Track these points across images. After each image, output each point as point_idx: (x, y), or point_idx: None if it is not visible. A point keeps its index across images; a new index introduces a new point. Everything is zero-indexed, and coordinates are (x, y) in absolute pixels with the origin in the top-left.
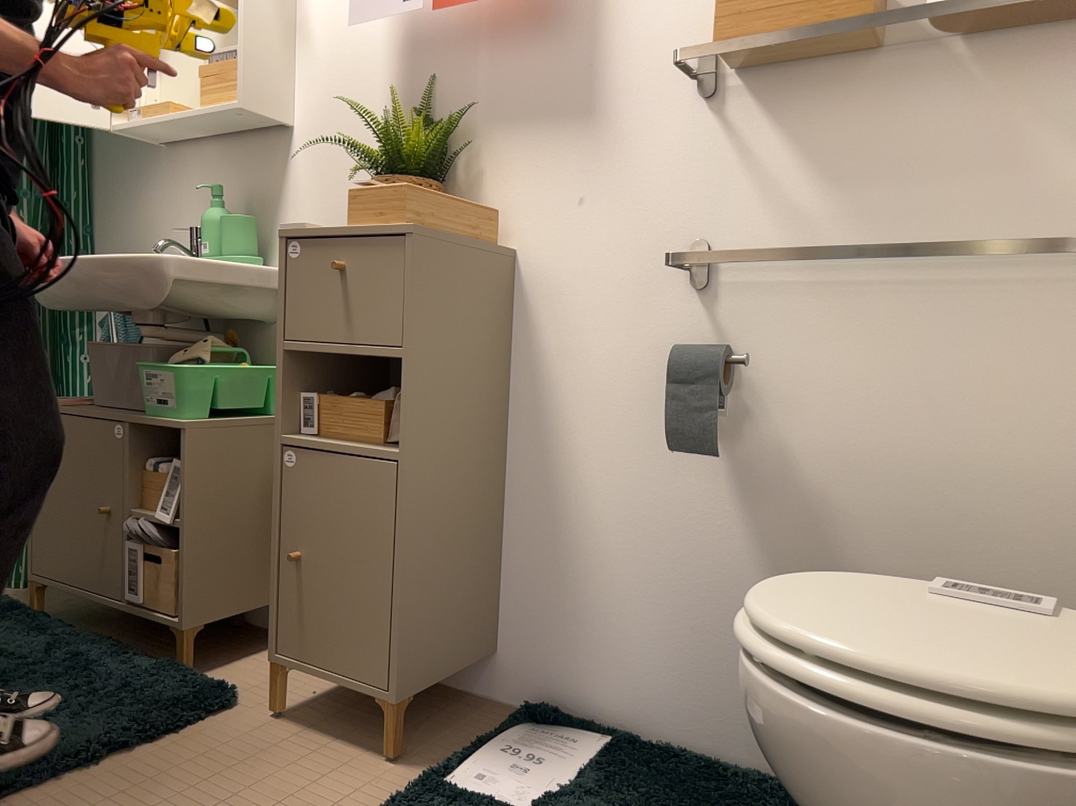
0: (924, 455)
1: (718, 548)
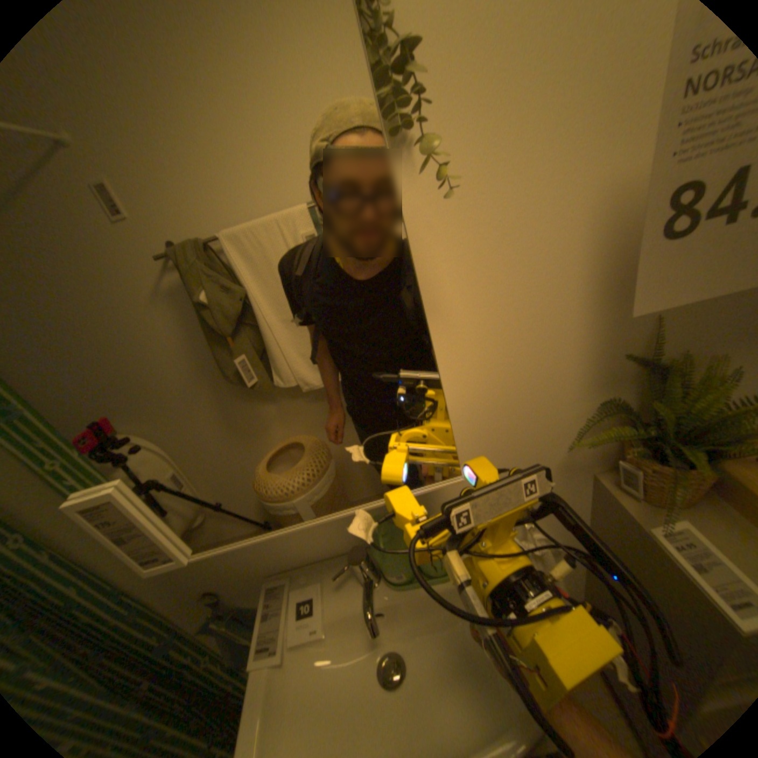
0: None
1: None
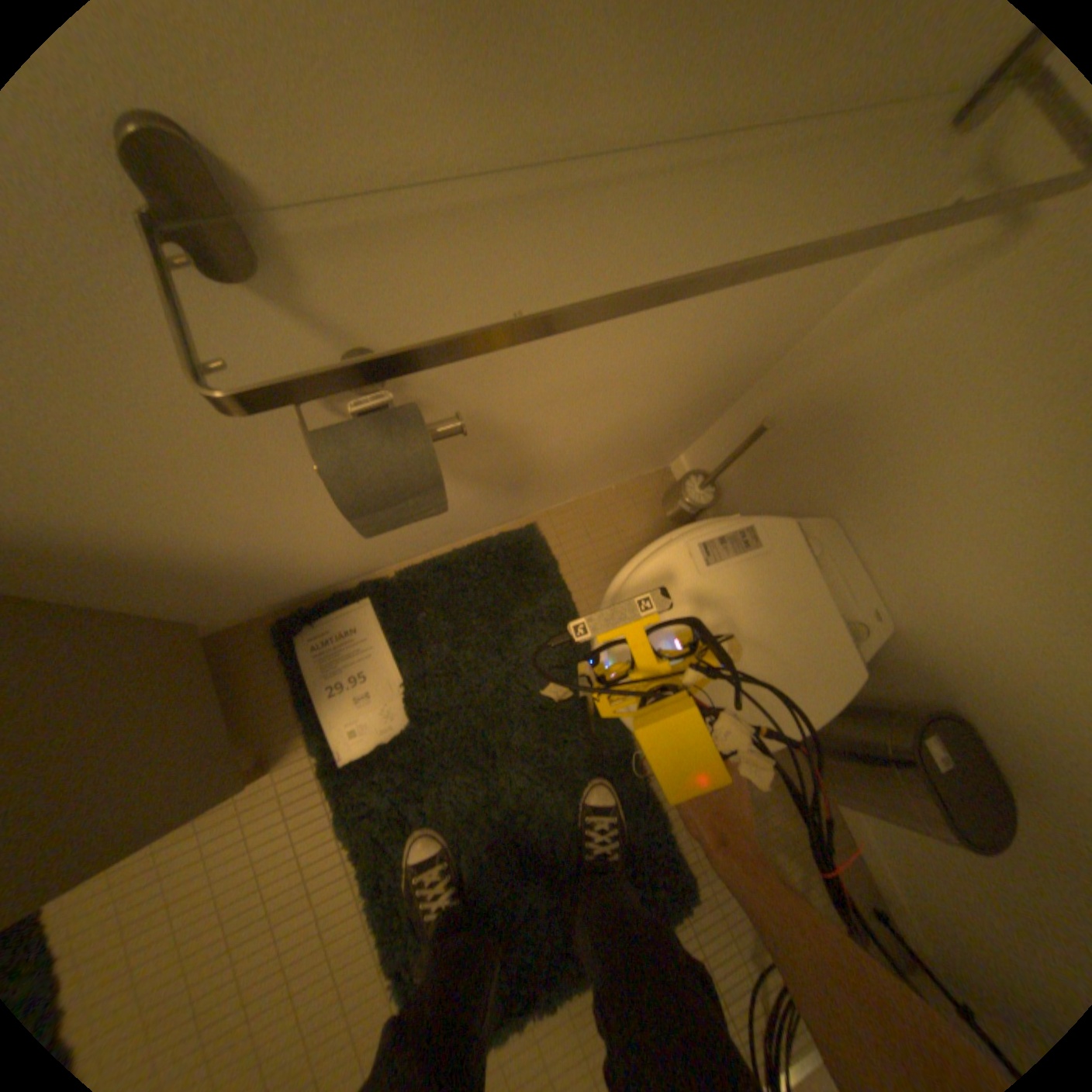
0: (635, 365)
1: None
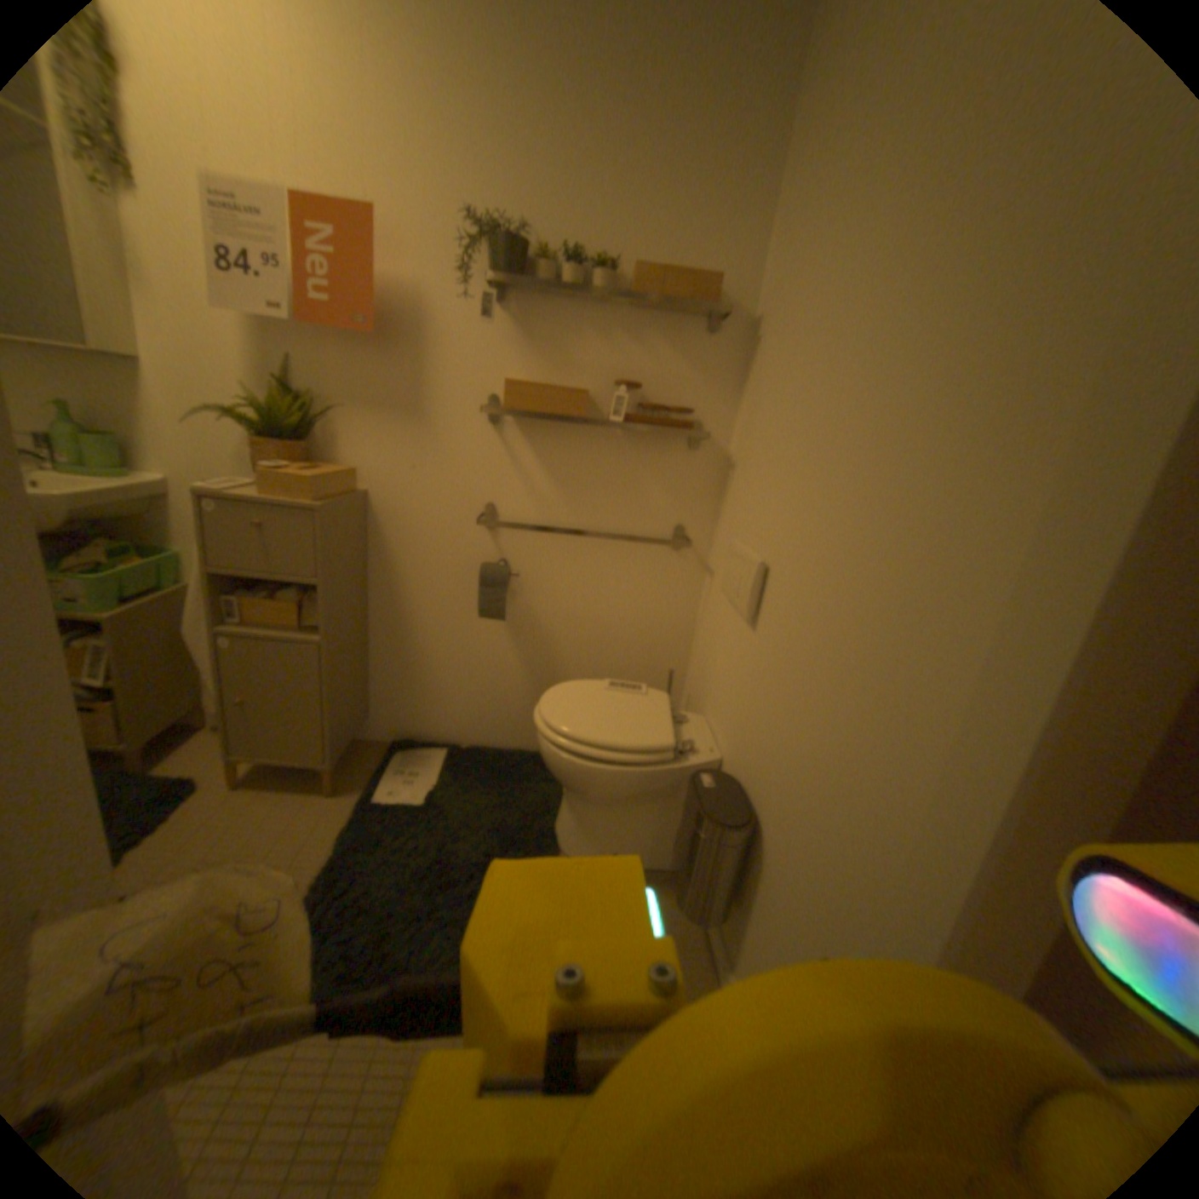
0: (600, 613)
1: (504, 657)
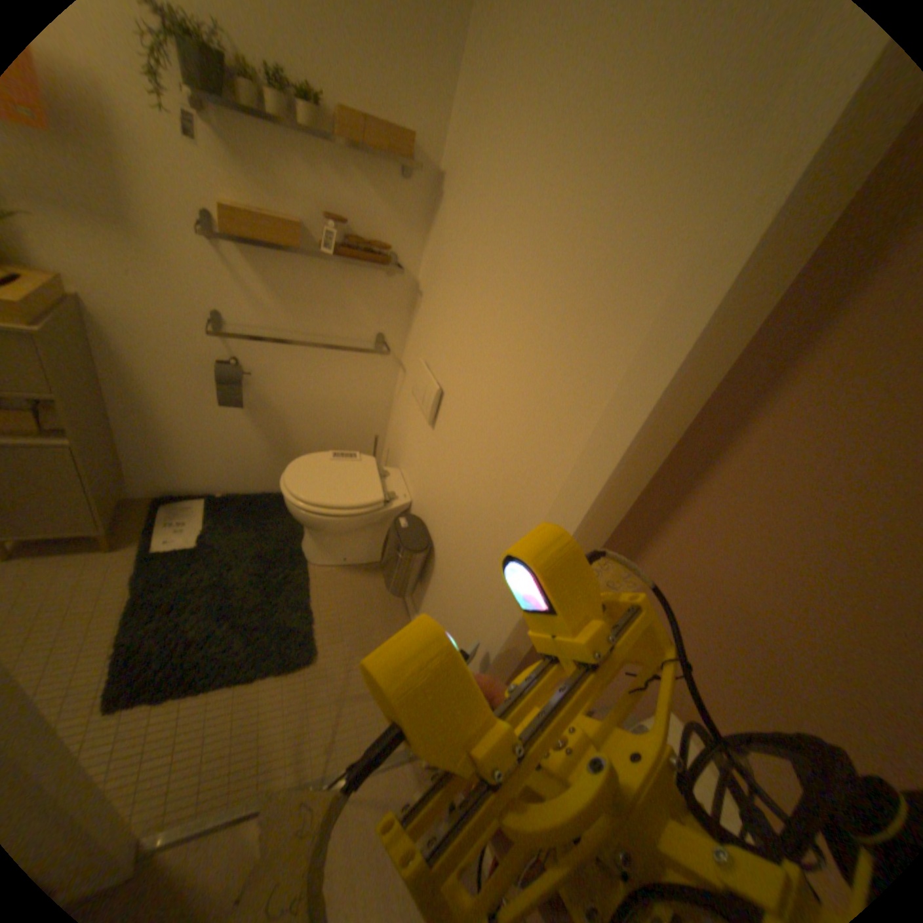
0: (319, 399)
1: (241, 432)
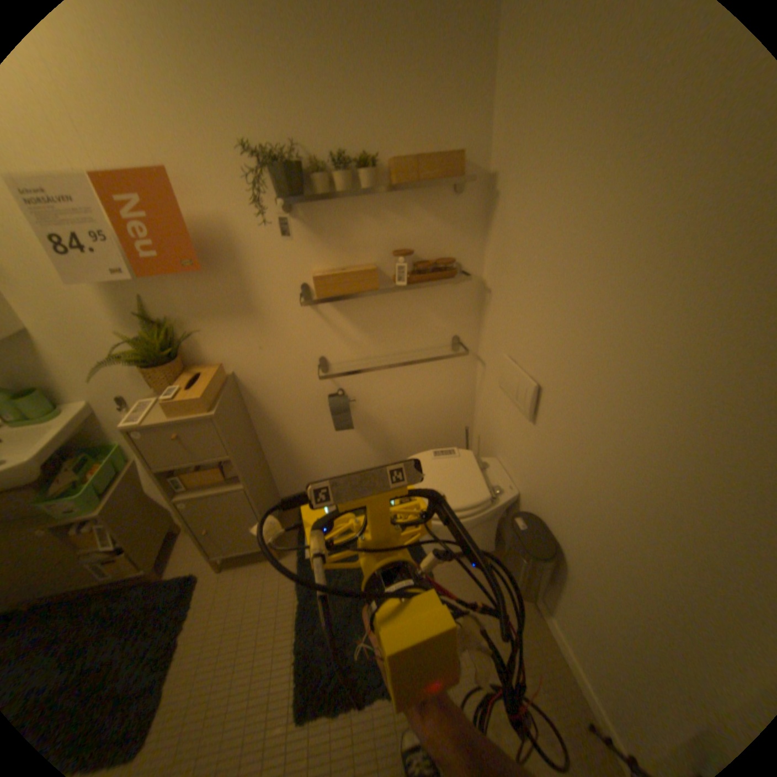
0: (410, 405)
1: (353, 445)
